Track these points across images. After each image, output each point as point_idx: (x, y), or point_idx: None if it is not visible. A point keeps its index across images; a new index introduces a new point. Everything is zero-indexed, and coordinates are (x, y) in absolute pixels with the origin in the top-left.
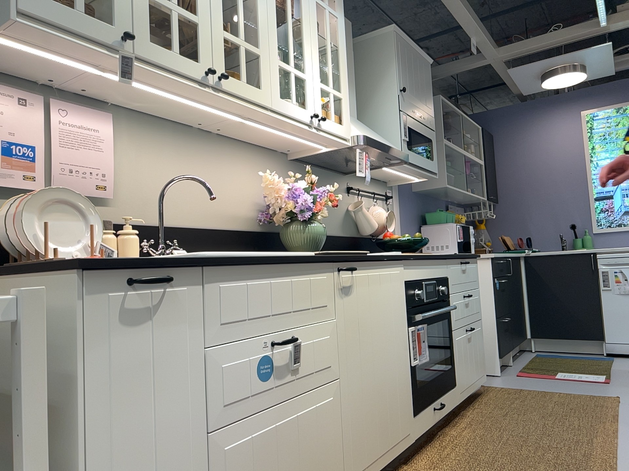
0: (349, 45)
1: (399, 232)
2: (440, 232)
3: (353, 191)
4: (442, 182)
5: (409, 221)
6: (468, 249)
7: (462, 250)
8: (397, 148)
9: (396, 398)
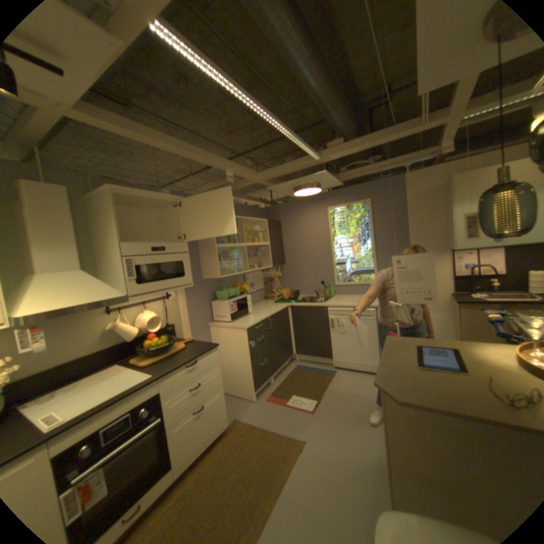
0: (59, 207)
1: (183, 315)
2: (221, 306)
3: (114, 310)
4: (220, 272)
5: (196, 302)
6: (244, 313)
7: (235, 317)
8: (112, 294)
9: None
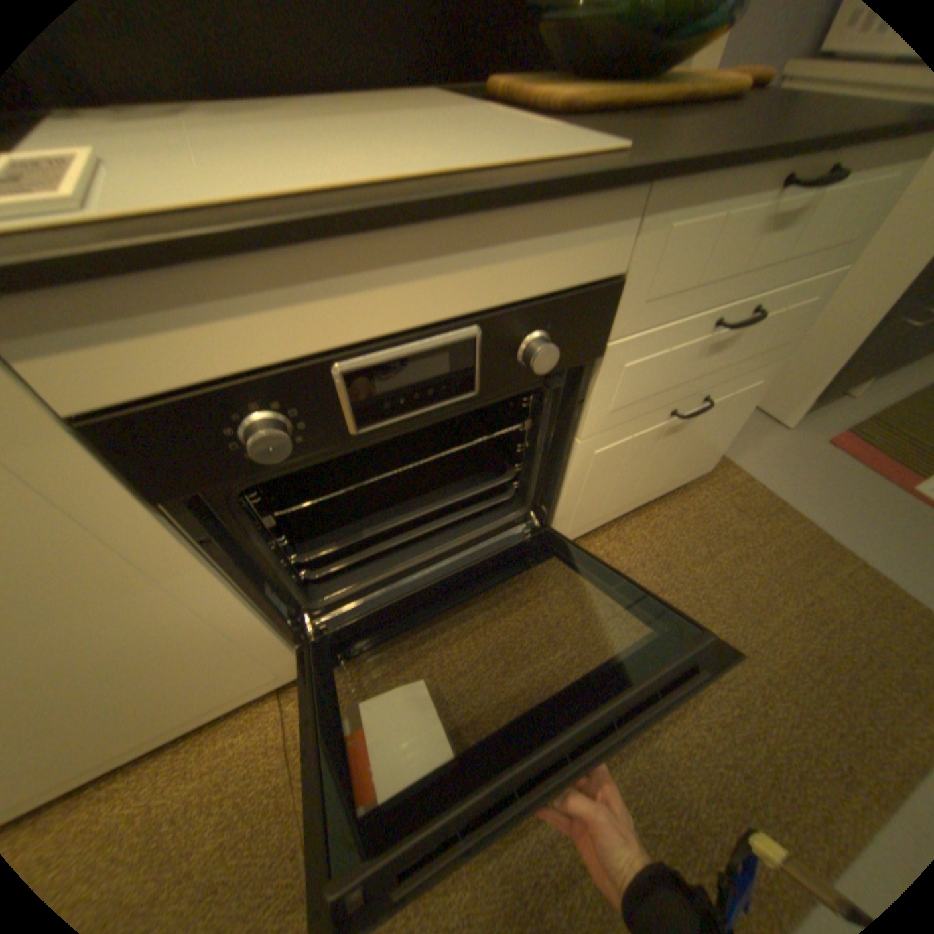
0: None
1: None
2: None
3: None
4: None
5: None
6: None
7: None
8: None
9: (154, 685)
